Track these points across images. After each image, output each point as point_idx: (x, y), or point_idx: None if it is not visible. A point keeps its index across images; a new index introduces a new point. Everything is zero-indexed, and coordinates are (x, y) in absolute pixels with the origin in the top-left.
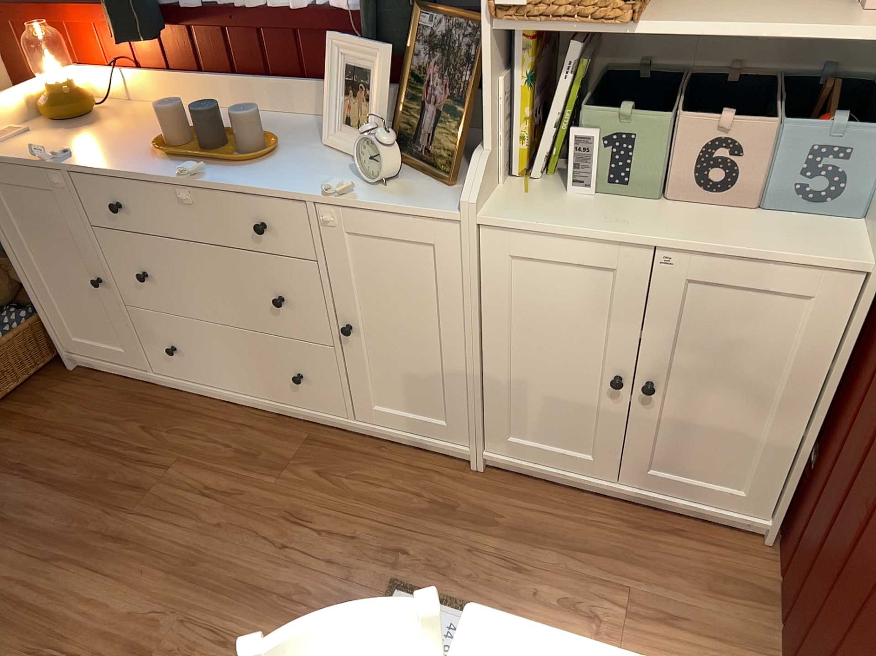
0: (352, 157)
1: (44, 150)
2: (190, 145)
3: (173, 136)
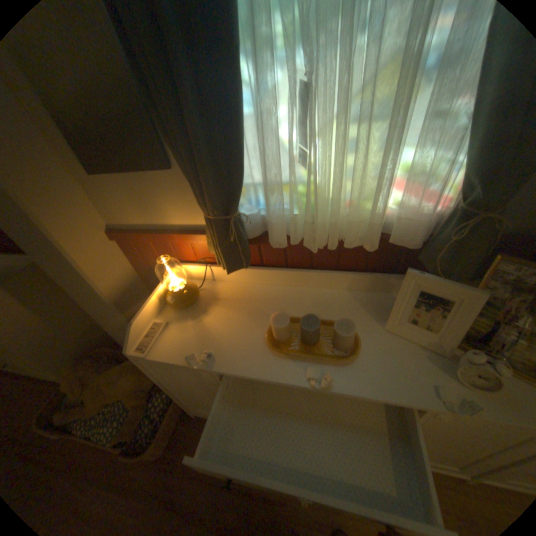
0: (421, 347)
1: (193, 355)
2: (293, 339)
3: (283, 338)
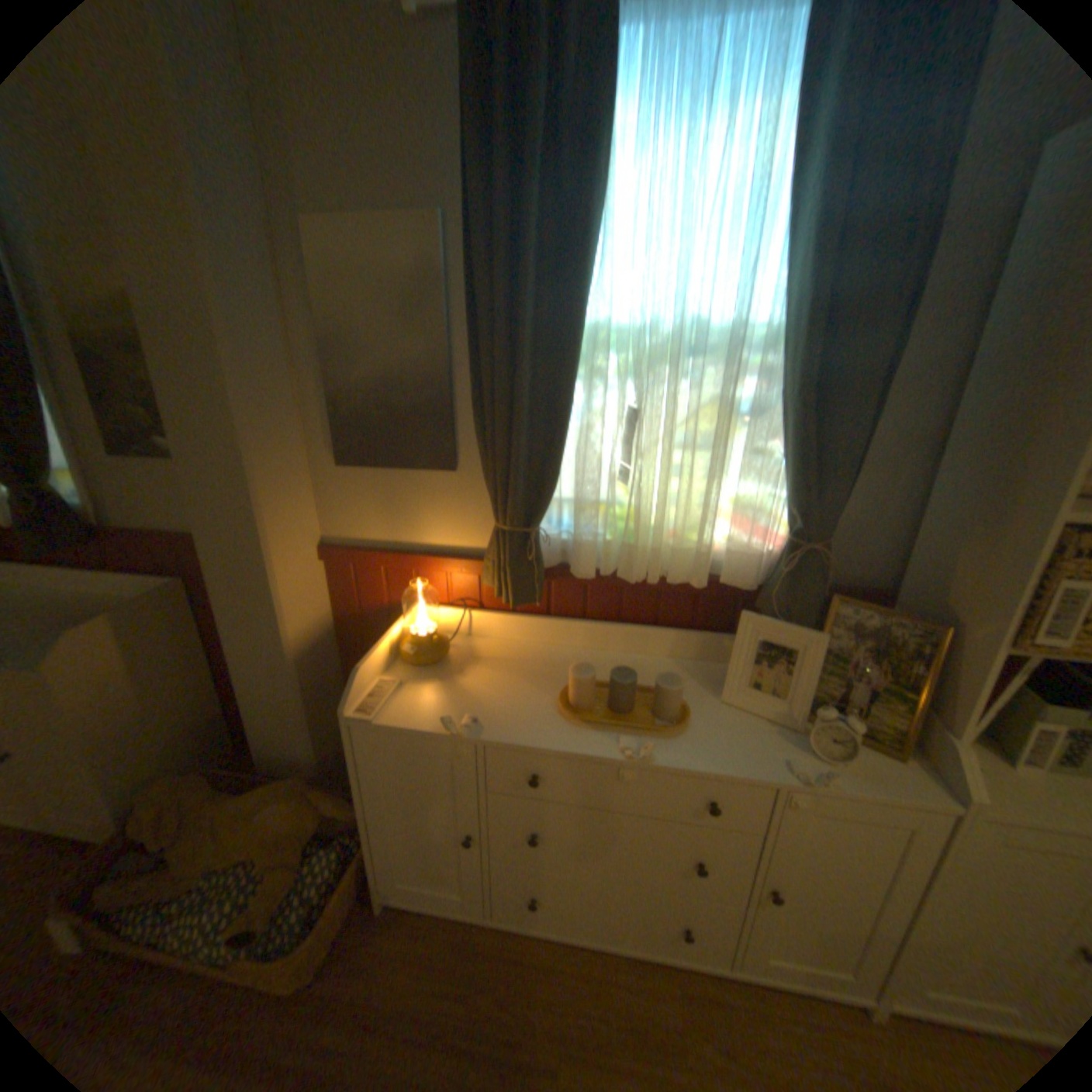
0: (767, 722)
1: (449, 719)
2: (597, 707)
3: (584, 701)
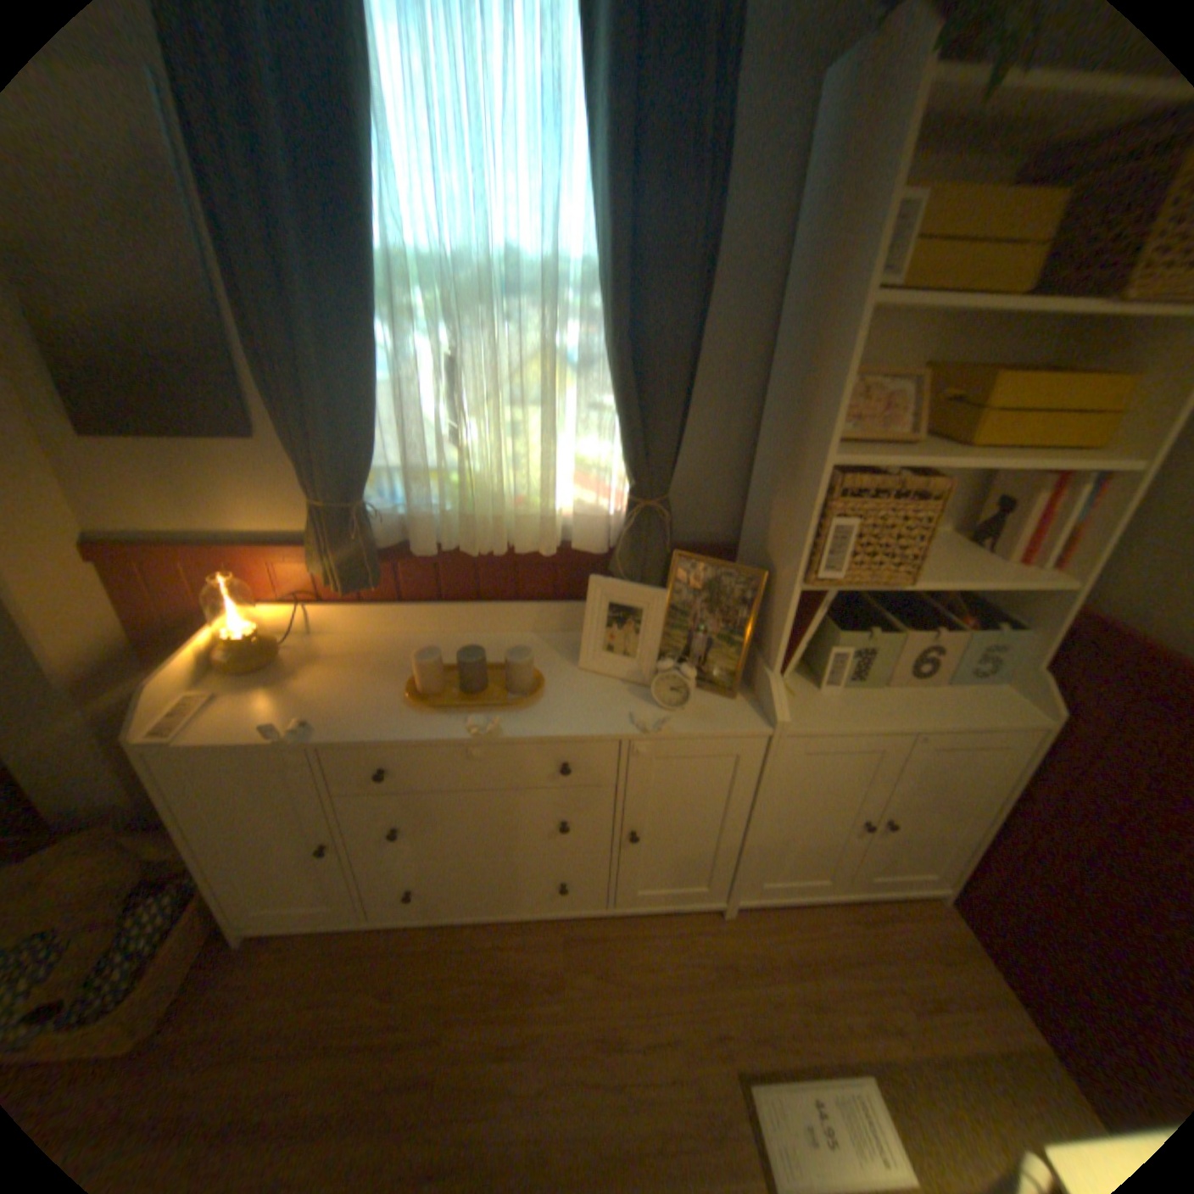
0: (620, 681)
1: (271, 726)
2: (448, 690)
3: (432, 686)
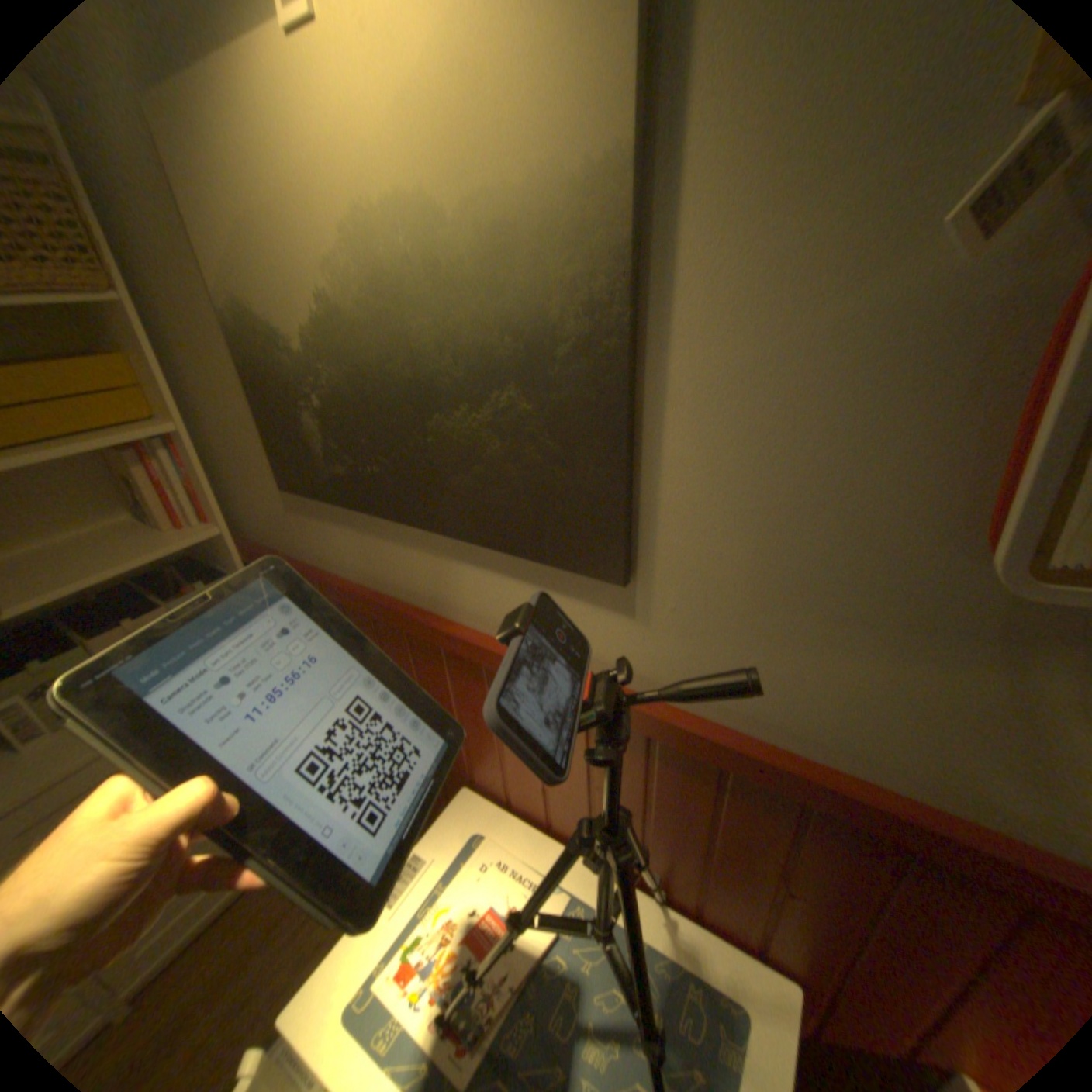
0: None
1: None
2: None
3: None
